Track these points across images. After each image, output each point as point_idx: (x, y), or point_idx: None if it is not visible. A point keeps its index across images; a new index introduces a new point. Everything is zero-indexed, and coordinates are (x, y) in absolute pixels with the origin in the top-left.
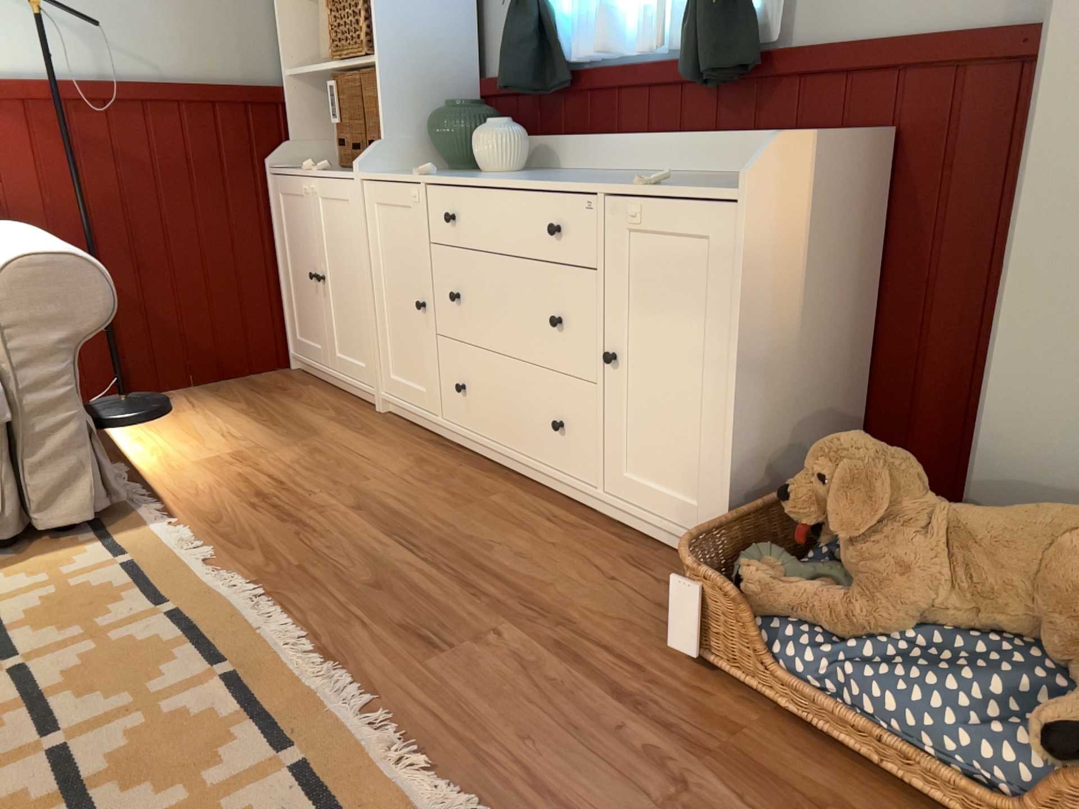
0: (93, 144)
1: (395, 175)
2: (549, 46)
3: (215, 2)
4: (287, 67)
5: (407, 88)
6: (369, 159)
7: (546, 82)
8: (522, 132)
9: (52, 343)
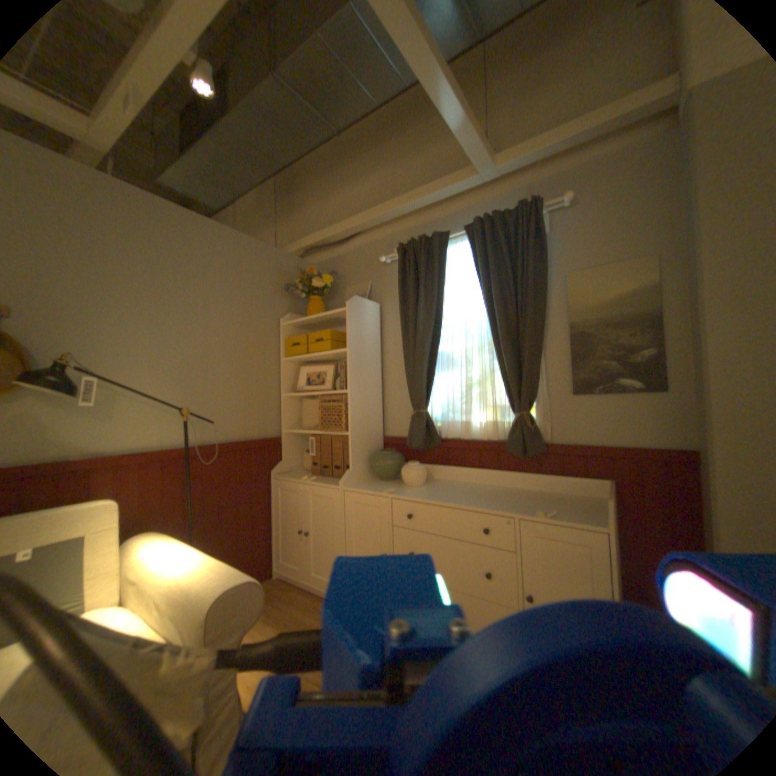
0: (192, 475)
1: (365, 487)
2: (428, 428)
3: (256, 401)
4: (284, 427)
5: (360, 443)
6: (347, 478)
7: (428, 442)
8: (424, 466)
9: (230, 645)
